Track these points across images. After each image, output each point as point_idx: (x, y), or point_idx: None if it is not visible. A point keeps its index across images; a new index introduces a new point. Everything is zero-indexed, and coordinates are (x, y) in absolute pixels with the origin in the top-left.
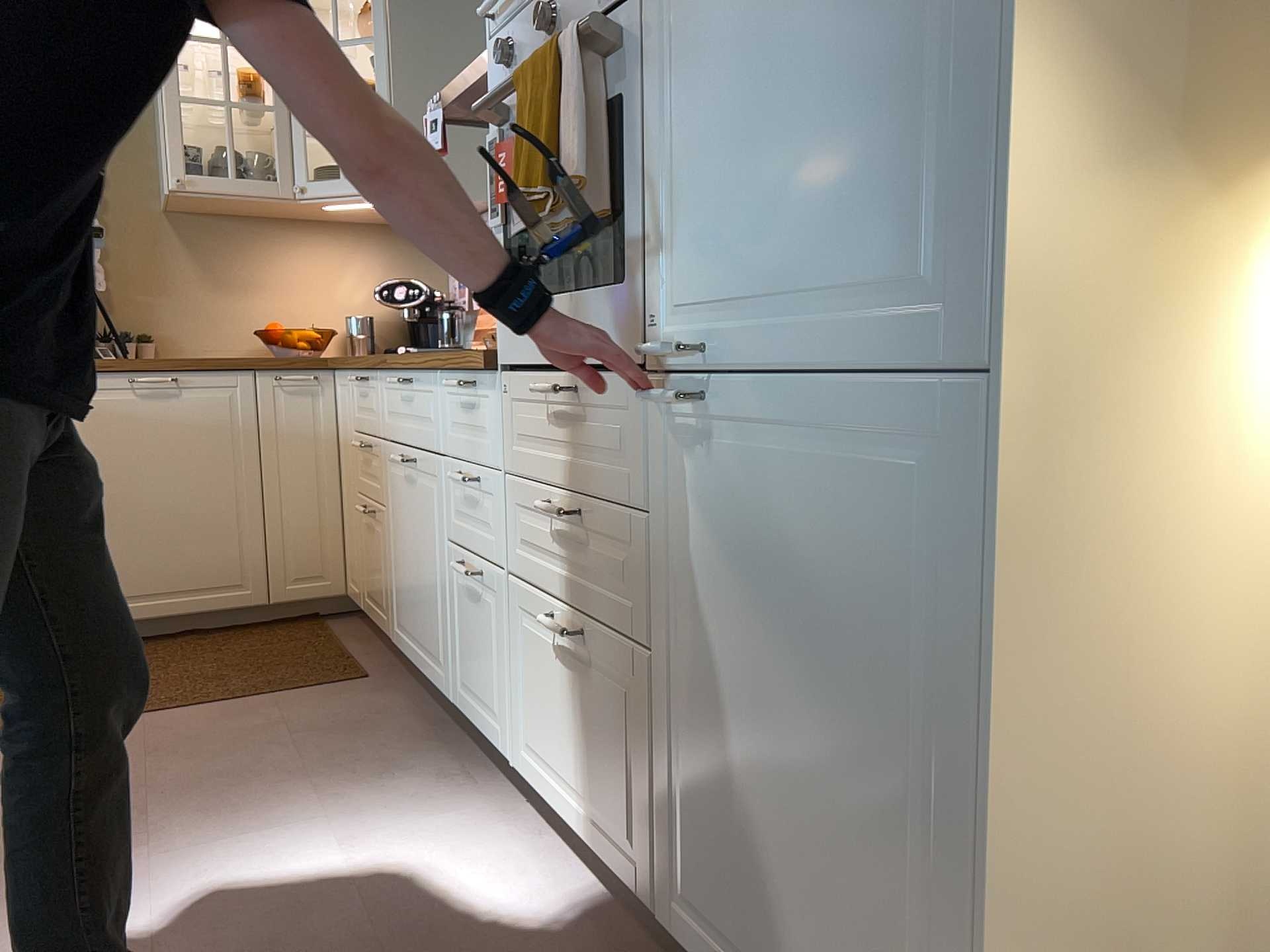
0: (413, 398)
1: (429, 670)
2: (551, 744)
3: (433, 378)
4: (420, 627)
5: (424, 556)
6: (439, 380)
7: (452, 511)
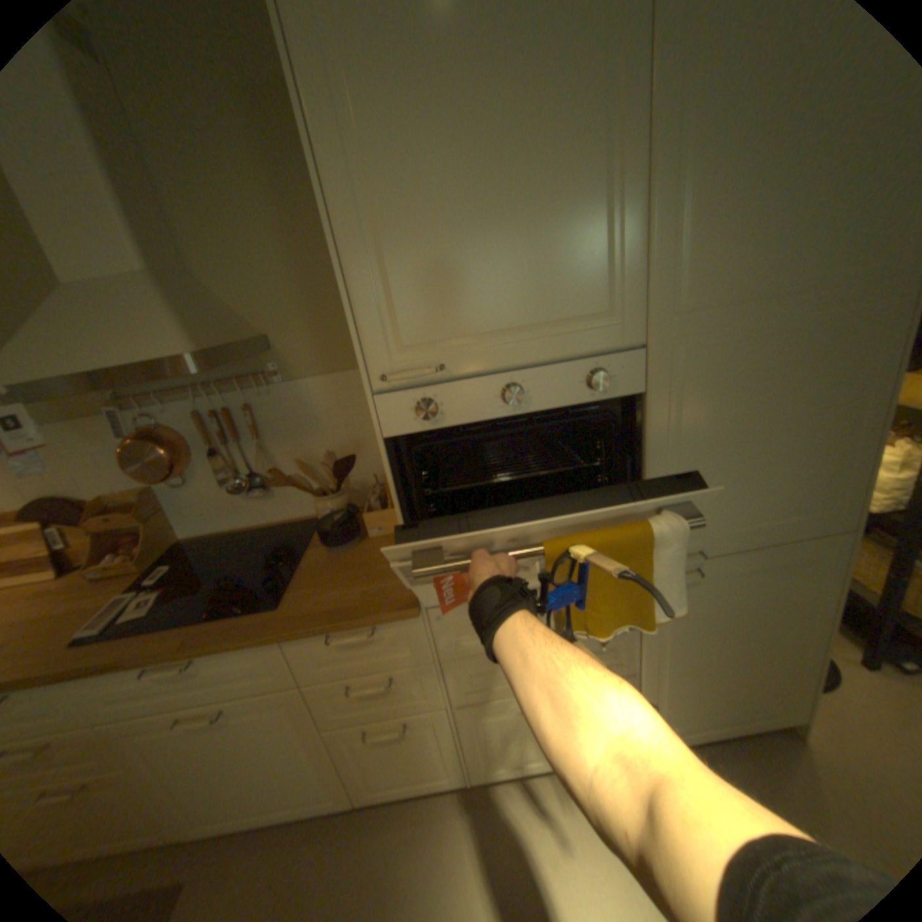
0: (196, 674)
1: (290, 816)
2: (520, 754)
3: (262, 648)
4: (262, 804)
5: (260, 762)
6: (277, 646)
7: (327, 714)
